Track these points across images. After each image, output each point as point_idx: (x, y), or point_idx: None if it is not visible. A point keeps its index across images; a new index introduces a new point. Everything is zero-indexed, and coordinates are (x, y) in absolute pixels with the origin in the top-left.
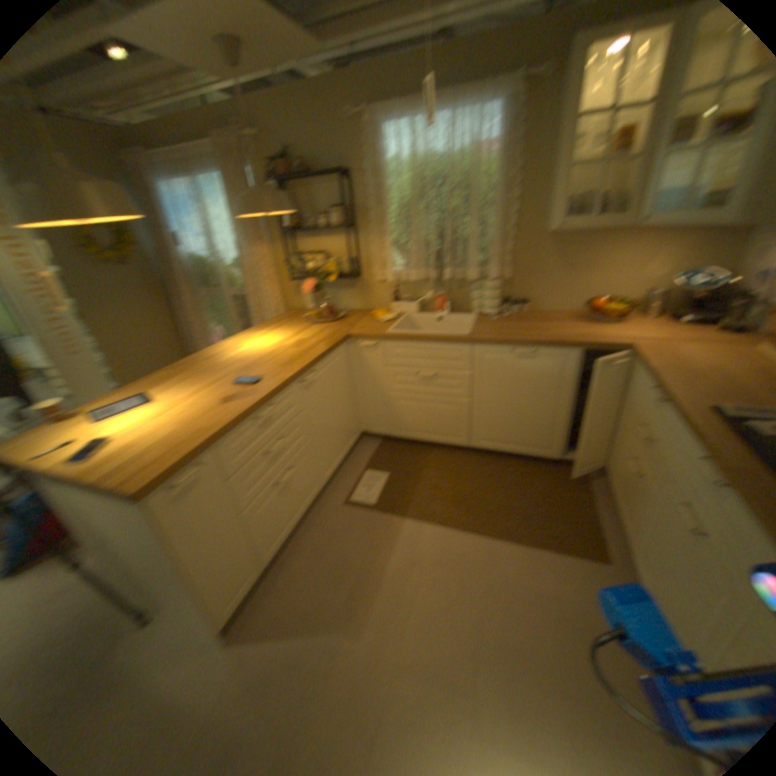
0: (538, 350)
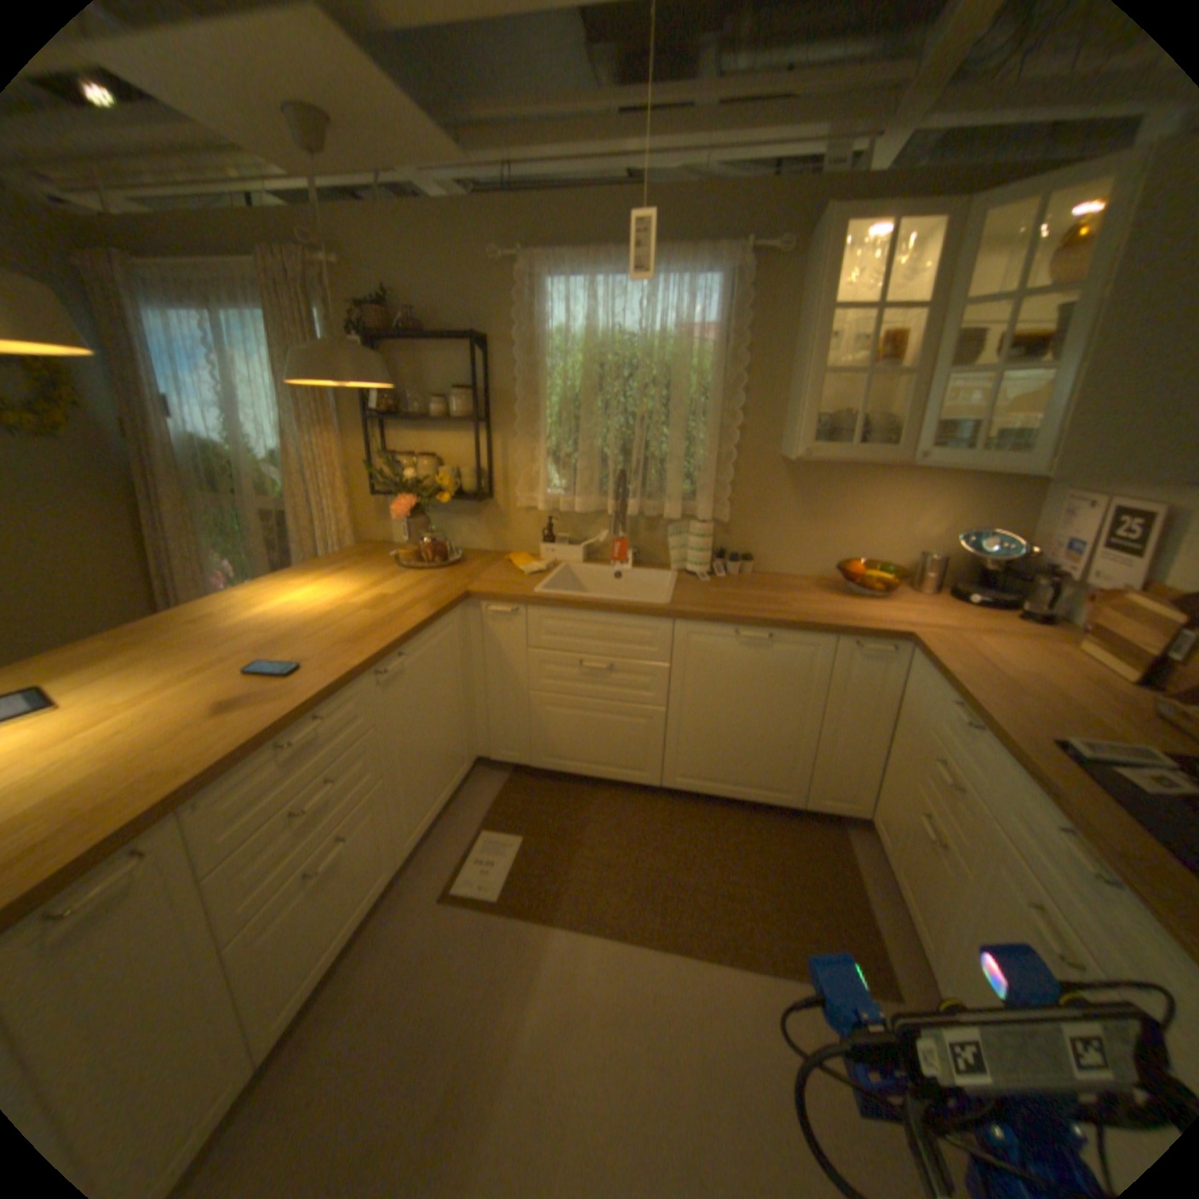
0: (778, 634)
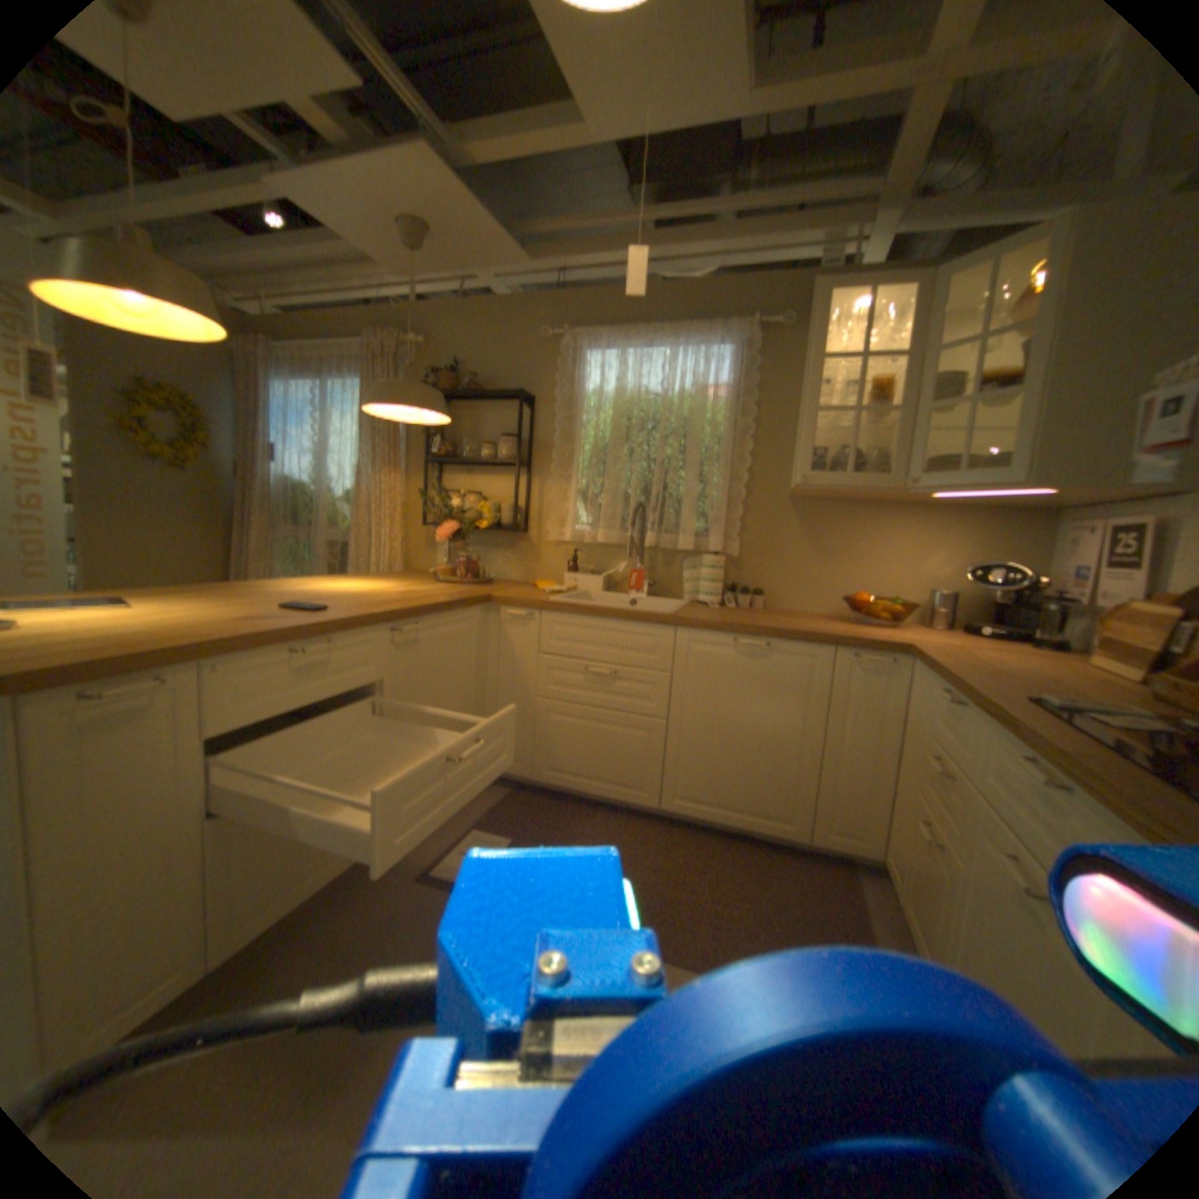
0: (776, 644)
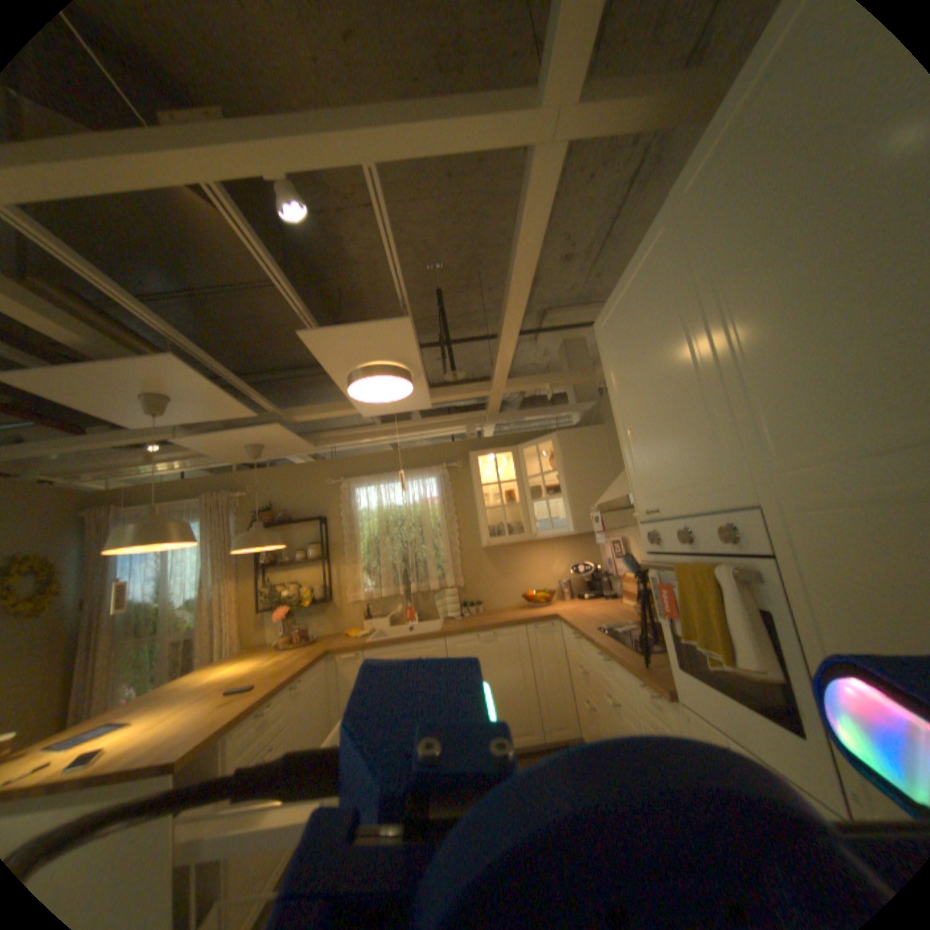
0: (497, 631)
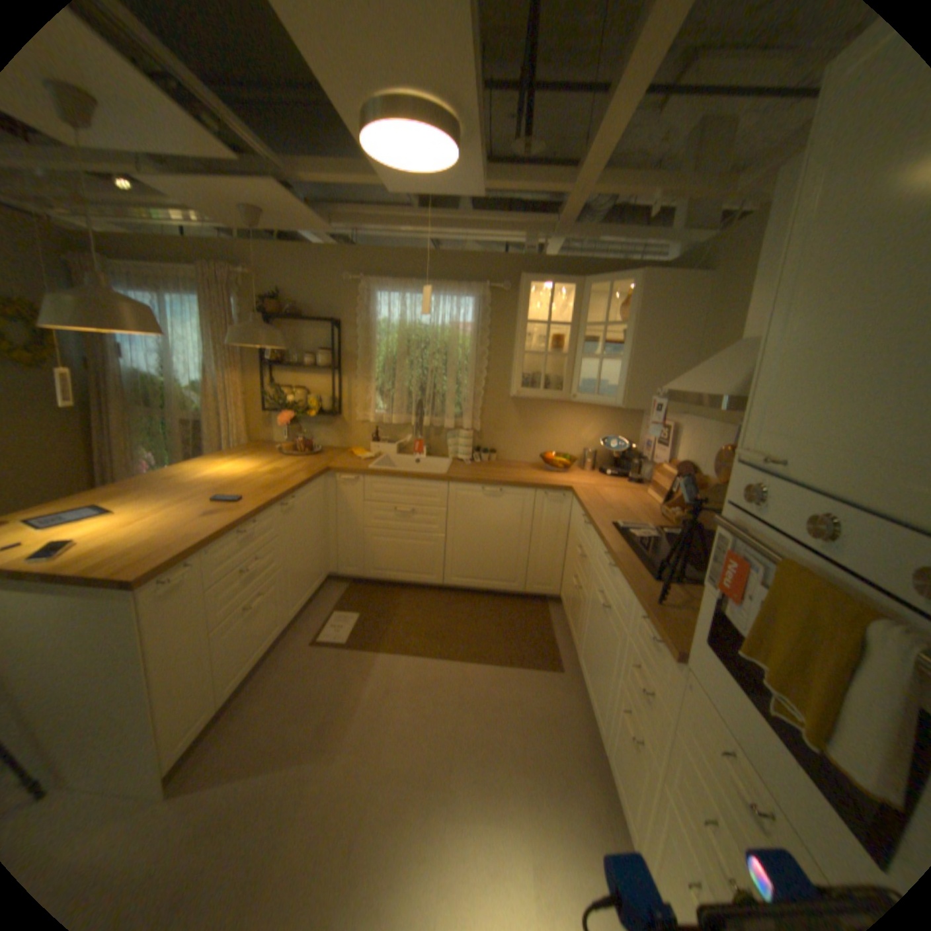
0: (504, 490)
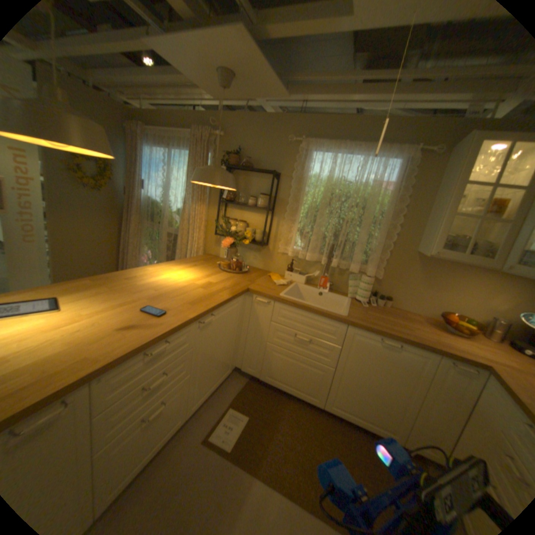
0: (407, 347)
